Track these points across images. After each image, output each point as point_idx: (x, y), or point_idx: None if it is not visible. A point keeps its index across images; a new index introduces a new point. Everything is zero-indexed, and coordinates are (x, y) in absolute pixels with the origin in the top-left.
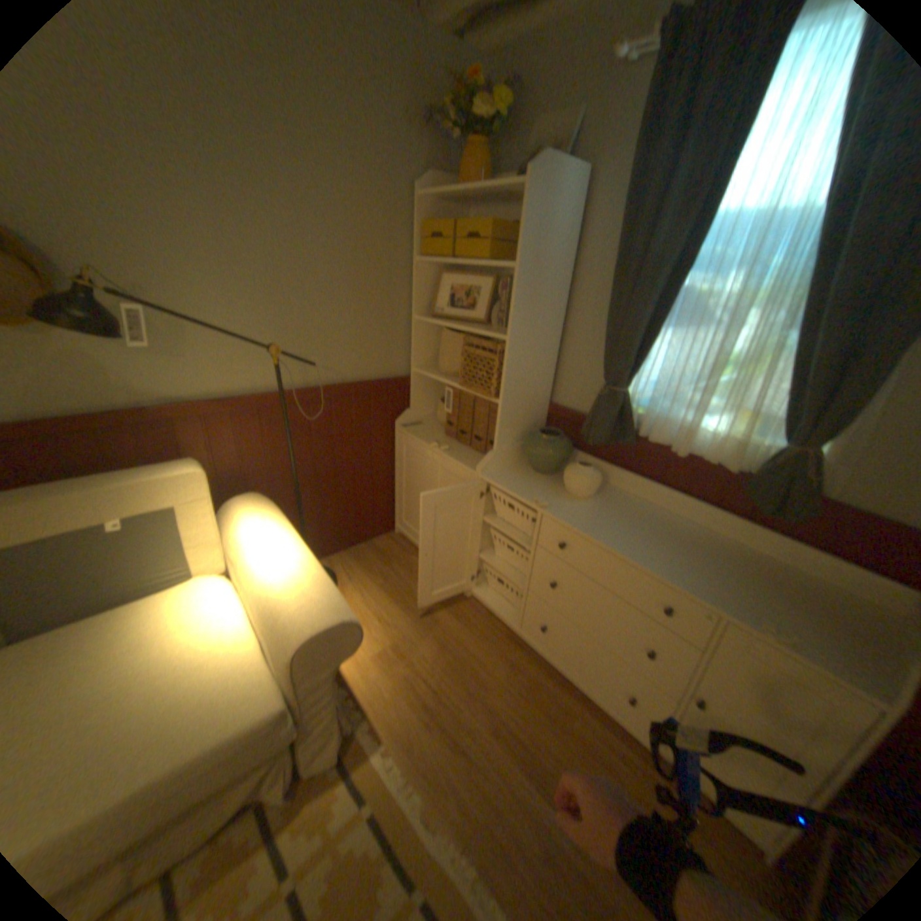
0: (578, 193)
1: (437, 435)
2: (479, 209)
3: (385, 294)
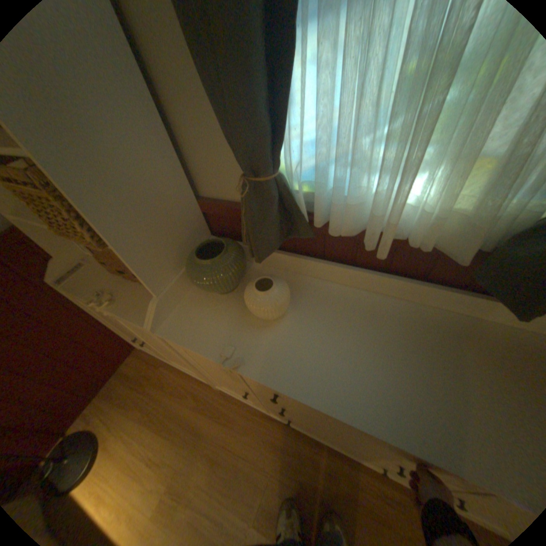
0: None
1: (100, 278)
2: None
3: None
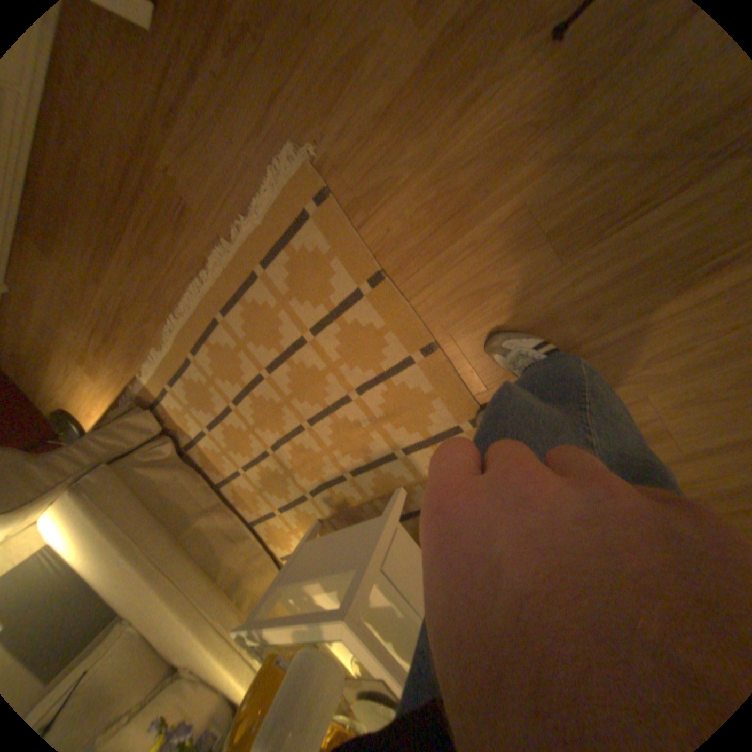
0: None
1: None
2: None
3: None
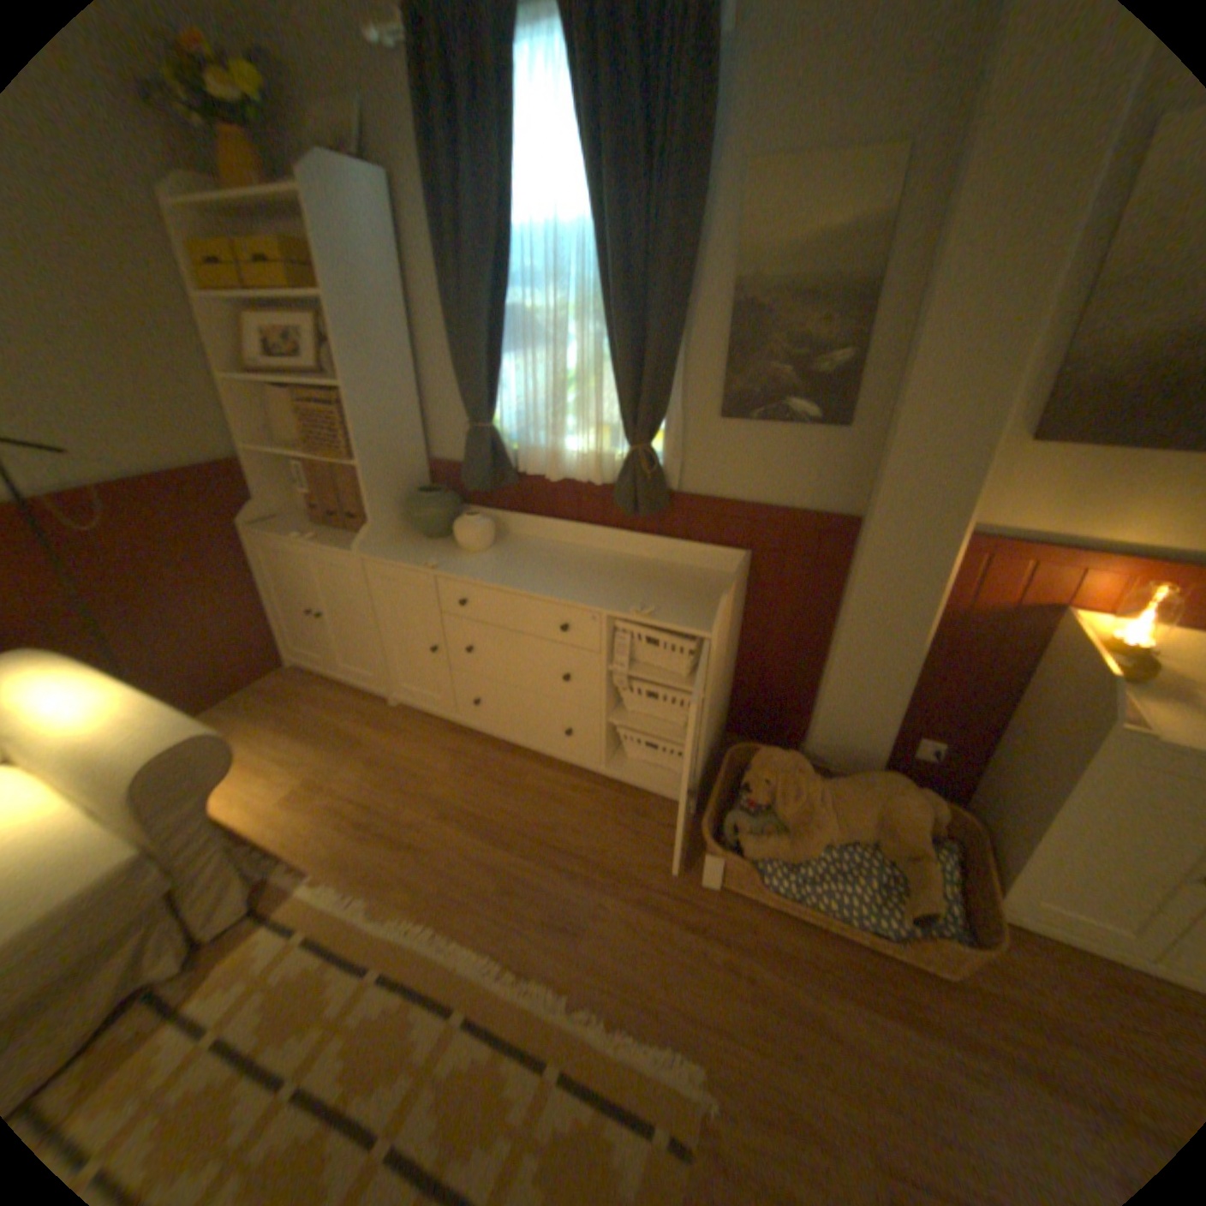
0: (379, 204)
1: (301, 526)
2: (271, 225)
3: (161, 347)
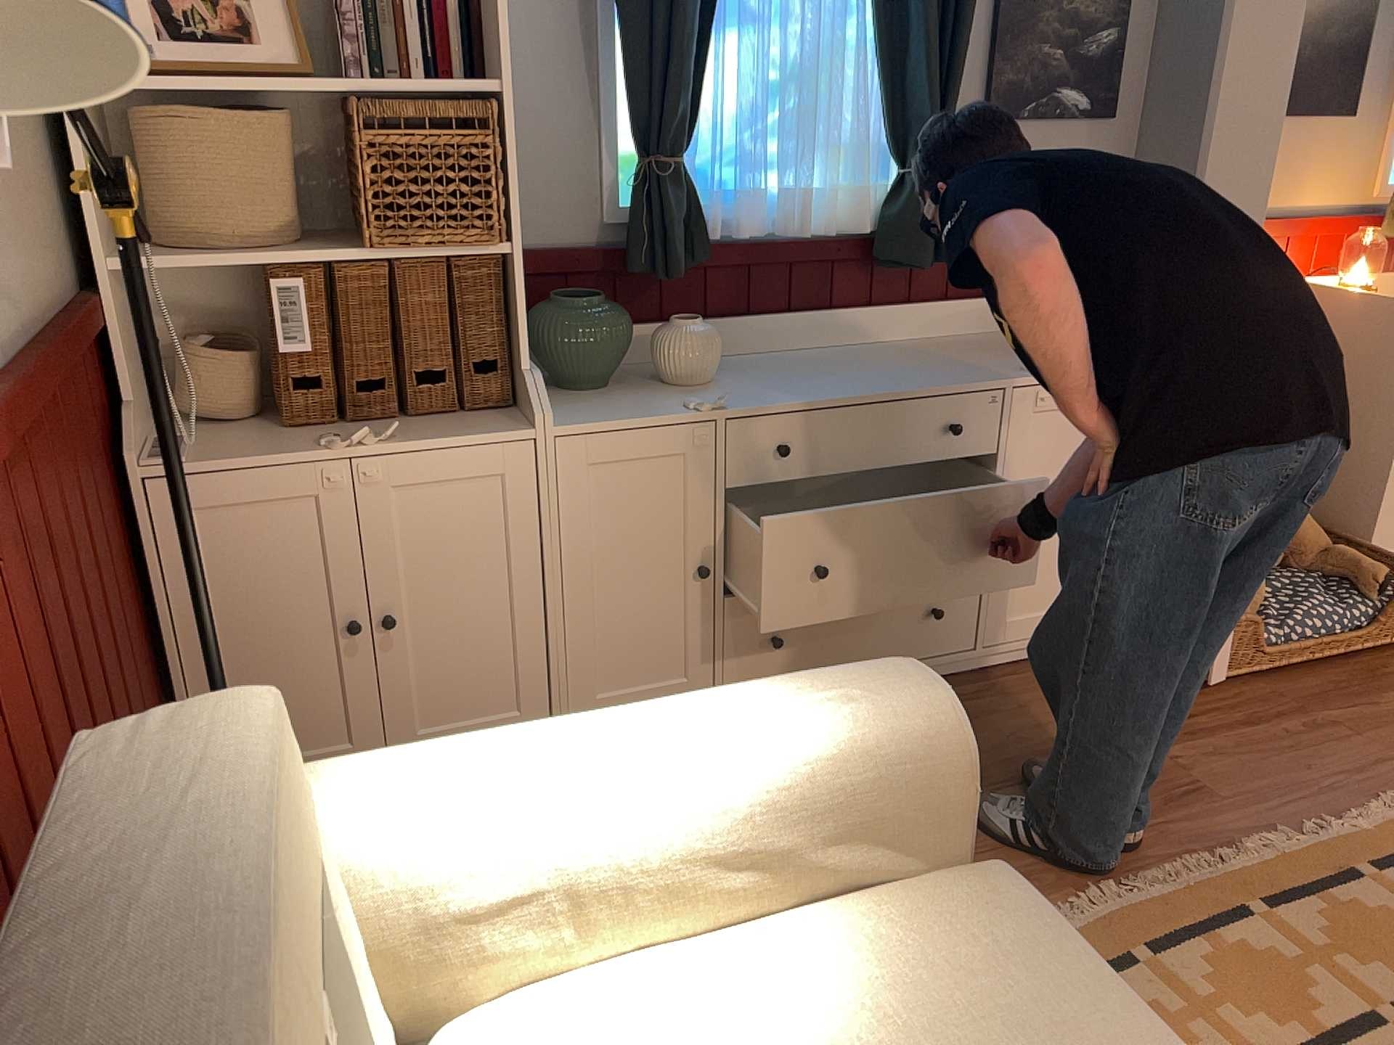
0: None
1: (280, 438)
2: None
3: None
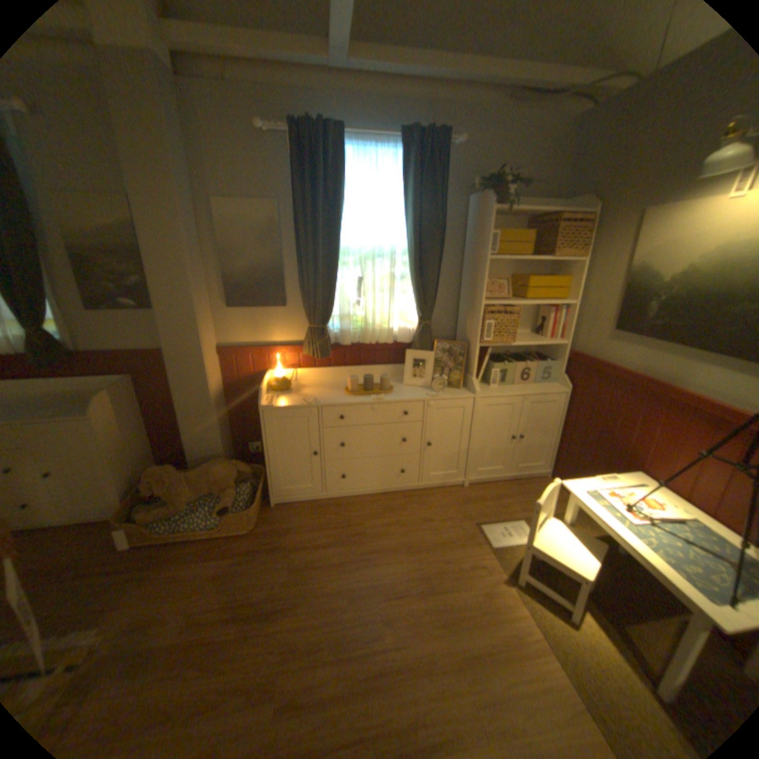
0: None
1: None
2: None
3: None
